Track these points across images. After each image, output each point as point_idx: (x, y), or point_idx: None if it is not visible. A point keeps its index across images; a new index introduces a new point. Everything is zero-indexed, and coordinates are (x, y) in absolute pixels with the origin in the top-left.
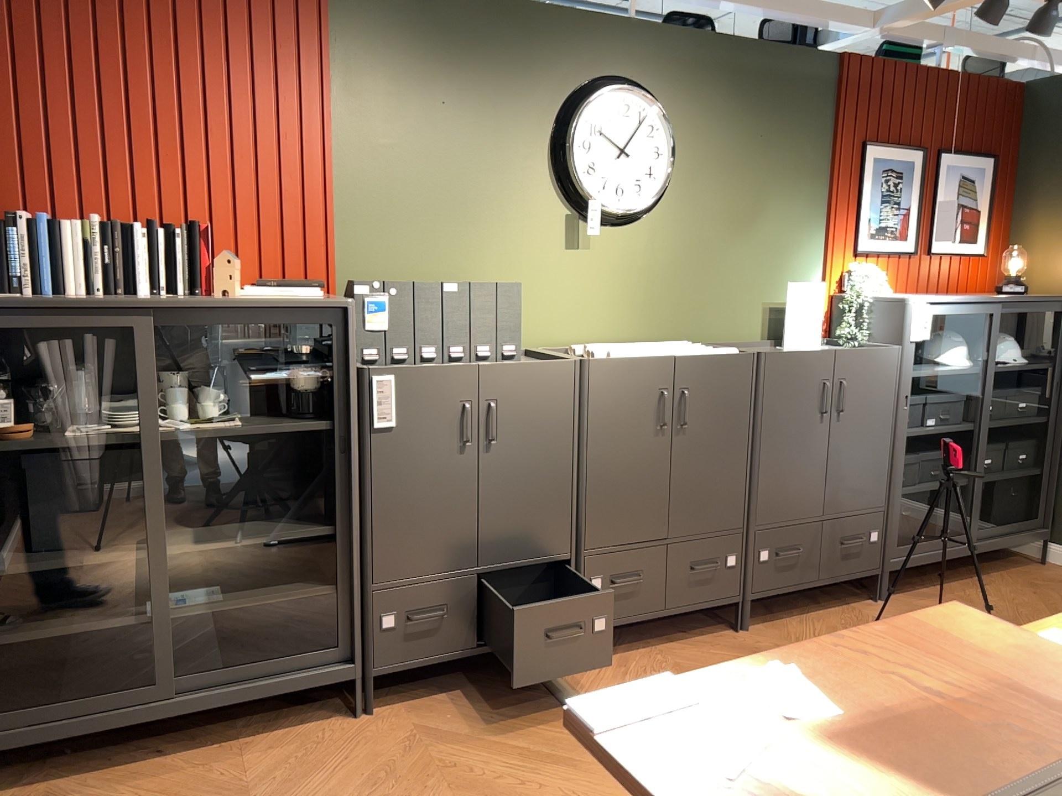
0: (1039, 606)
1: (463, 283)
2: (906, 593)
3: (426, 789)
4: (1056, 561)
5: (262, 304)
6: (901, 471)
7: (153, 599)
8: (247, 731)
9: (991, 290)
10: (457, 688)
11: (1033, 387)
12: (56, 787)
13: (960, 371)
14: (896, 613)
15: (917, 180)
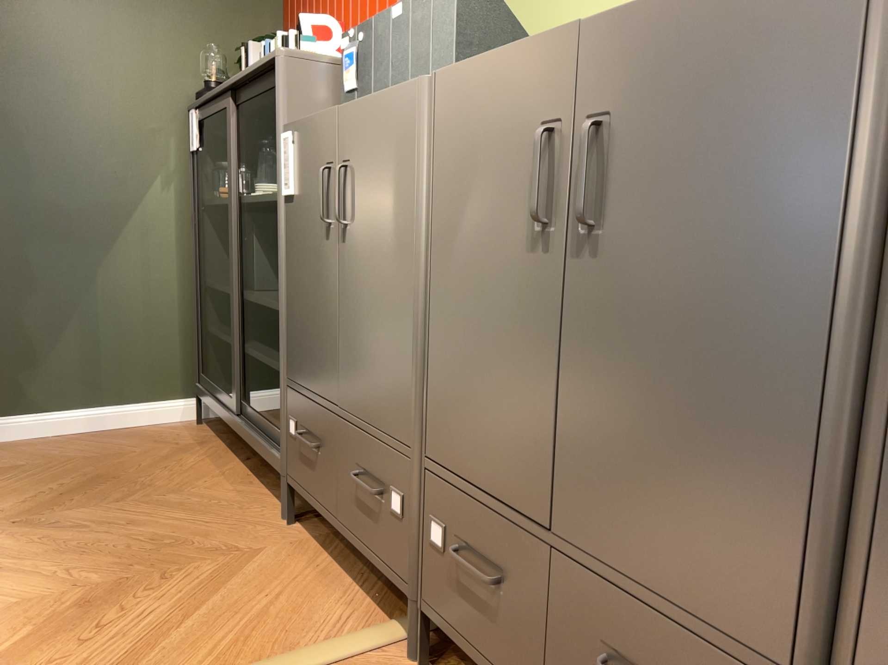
0: None
1: (406, 3)
2: None
3: (128, 568)
4: None
5: (251, 73)
6: None
7: (231, 330)
8: (268, 481)
9: None
10: (346, 568)
11: None
12: (210, 443)
13: None
14: None
15: None
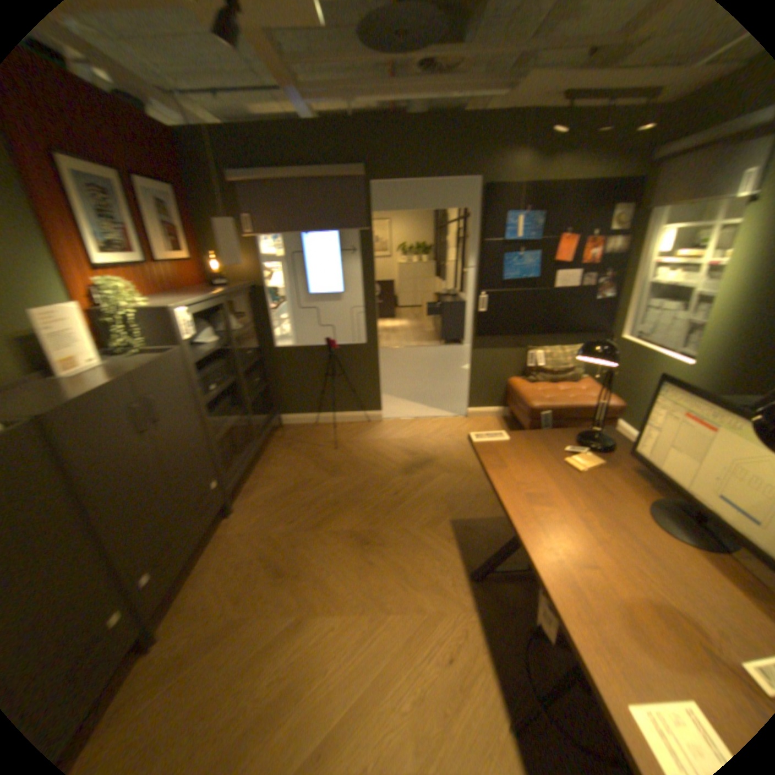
0: (303, 459)
1: None
2: (240, 495)
3: None
4: (287, 423)
5: None
6: (214, 432)
7: None
8: None
9: (204, 283)
10: None
11: (251, 340)
12: None
13: (220, 348)
14: (247, 520)
15: (125, 198)
